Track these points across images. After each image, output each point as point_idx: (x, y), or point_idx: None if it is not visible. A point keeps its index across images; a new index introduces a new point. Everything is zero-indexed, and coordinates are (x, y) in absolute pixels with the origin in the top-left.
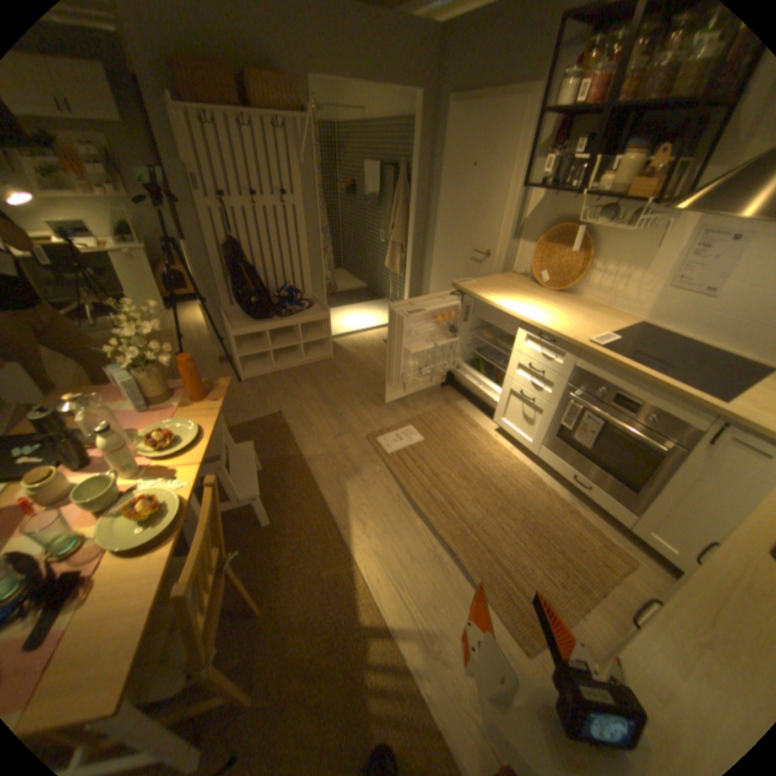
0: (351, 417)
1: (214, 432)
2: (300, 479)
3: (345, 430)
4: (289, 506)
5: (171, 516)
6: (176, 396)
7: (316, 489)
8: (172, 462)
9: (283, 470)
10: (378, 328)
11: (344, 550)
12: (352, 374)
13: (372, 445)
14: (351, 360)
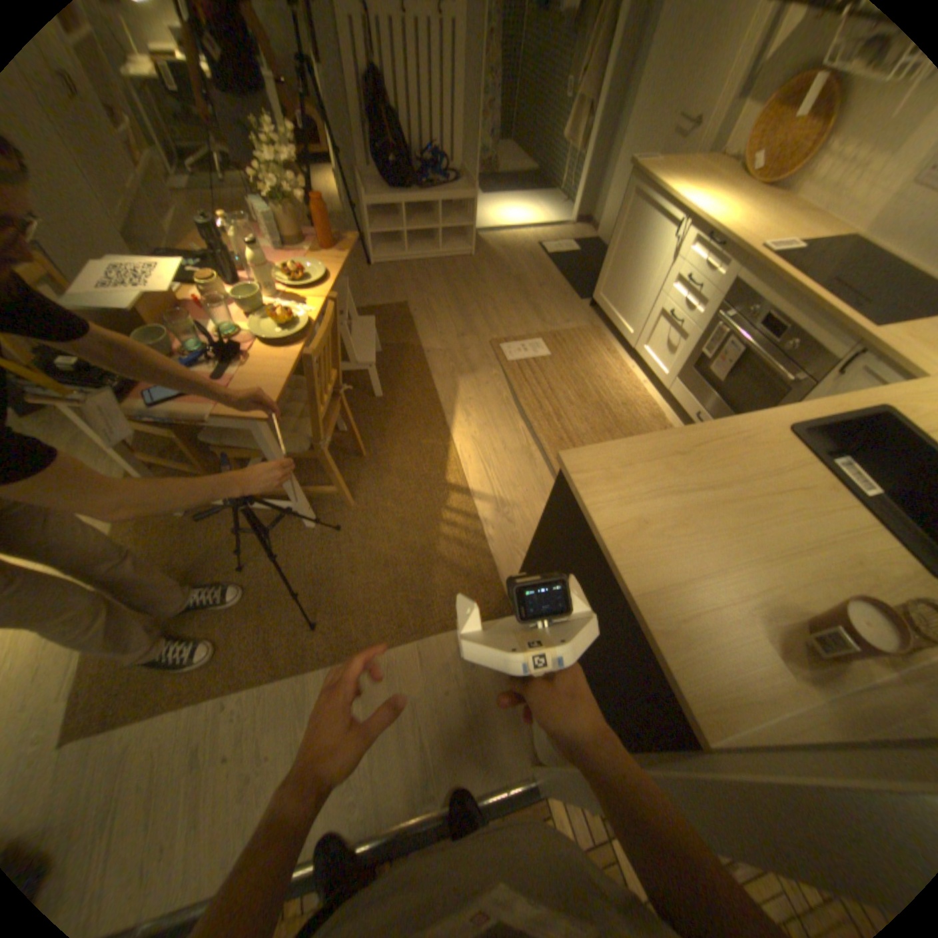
0: (478, 321)
1: (339, 294)
2: (416, 367)
3: (469, 333)
4: (401, 387)
5: (301, 328)
6: (306, 244)
7: (428, 379)
8: (302, 294)
9: (401, 357)
10: (536, 228)
11: (444, 430)
12: (491, 277)
13: (493, 351)
14: (493, 261)
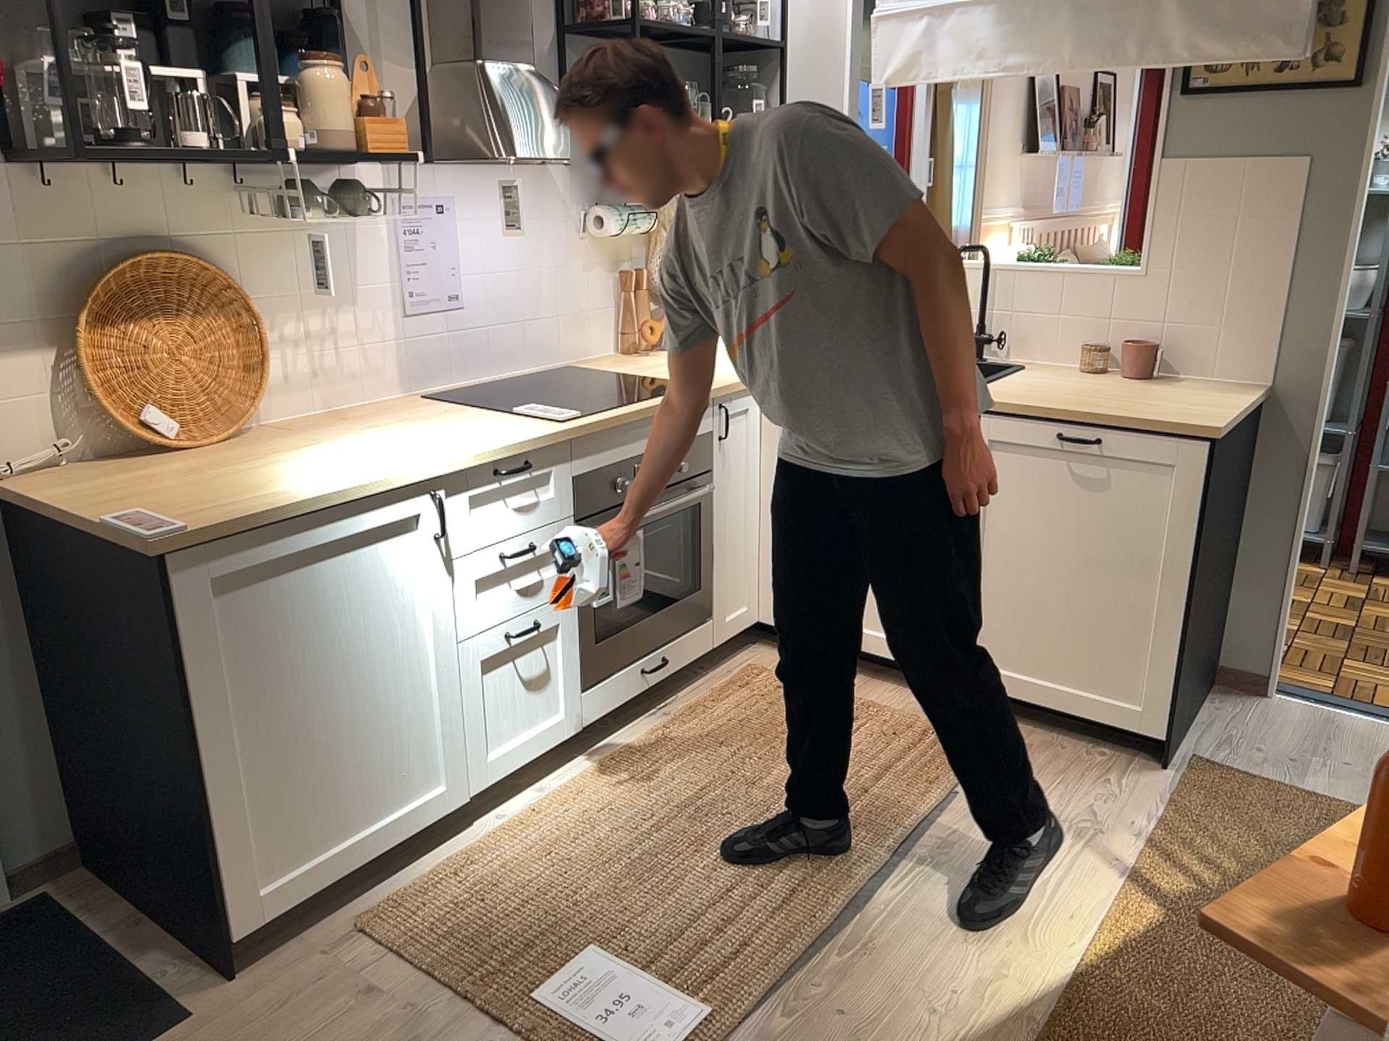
0: None
1: None
2: None
3: None
4: None
5: None
6: None
7: None
8: None
9: None
10: None
11: (1081, 995)
12: None
13: None
14: None
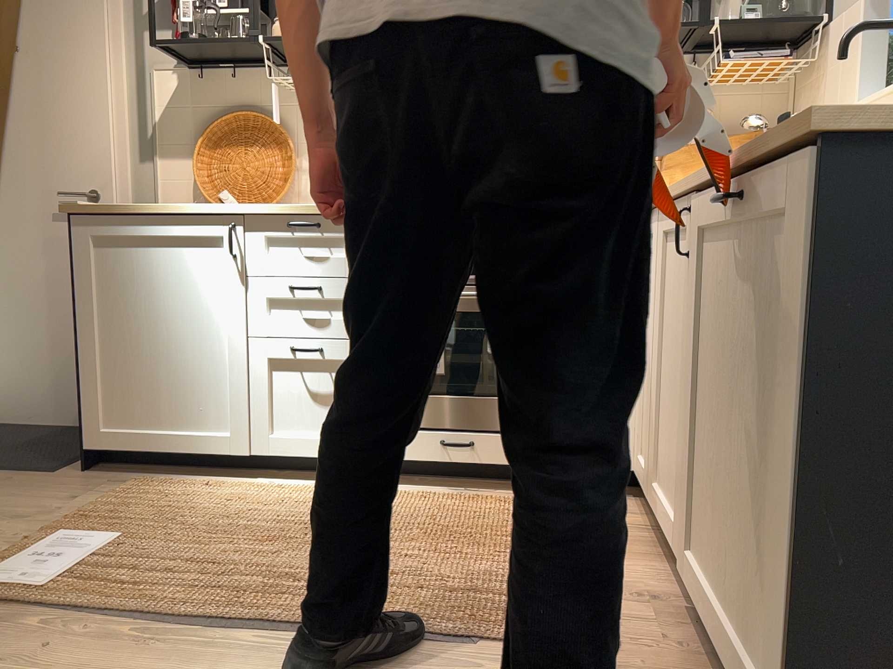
0: None
1: None
2: None
3: None
4: None
5: None
6: None
7: None
8: None
9: None
10: None
11: None
12: None
13: None
14: None
